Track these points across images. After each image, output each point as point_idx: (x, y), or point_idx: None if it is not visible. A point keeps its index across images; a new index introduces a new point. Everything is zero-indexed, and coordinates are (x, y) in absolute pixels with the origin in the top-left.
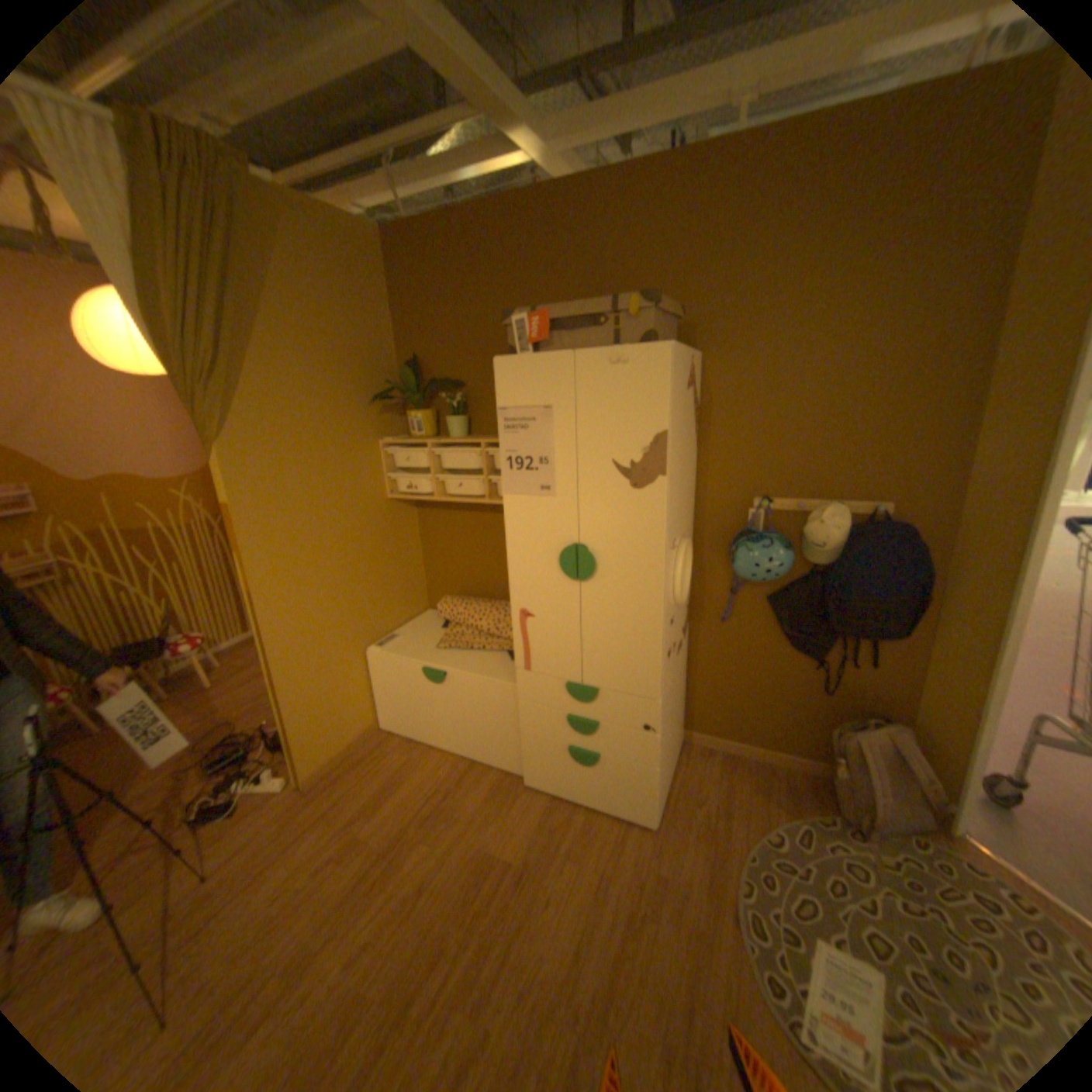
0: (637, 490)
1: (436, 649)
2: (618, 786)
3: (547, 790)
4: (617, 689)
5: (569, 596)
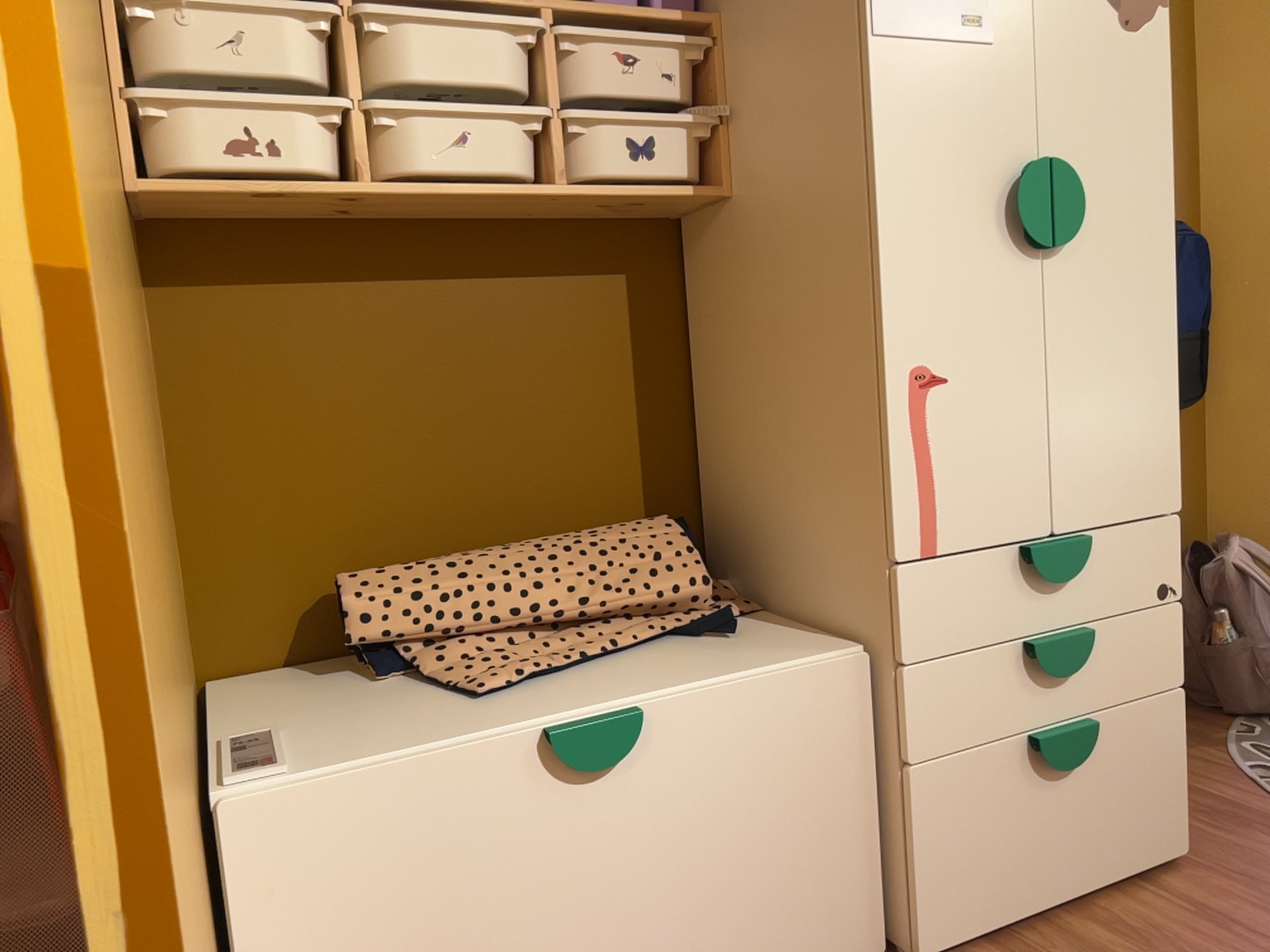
0: (1130, 31)
1: (482, 698)
2: (1124, 780)
3: (980, 924)
4: (1116, 512)
5: (1025, 298)
